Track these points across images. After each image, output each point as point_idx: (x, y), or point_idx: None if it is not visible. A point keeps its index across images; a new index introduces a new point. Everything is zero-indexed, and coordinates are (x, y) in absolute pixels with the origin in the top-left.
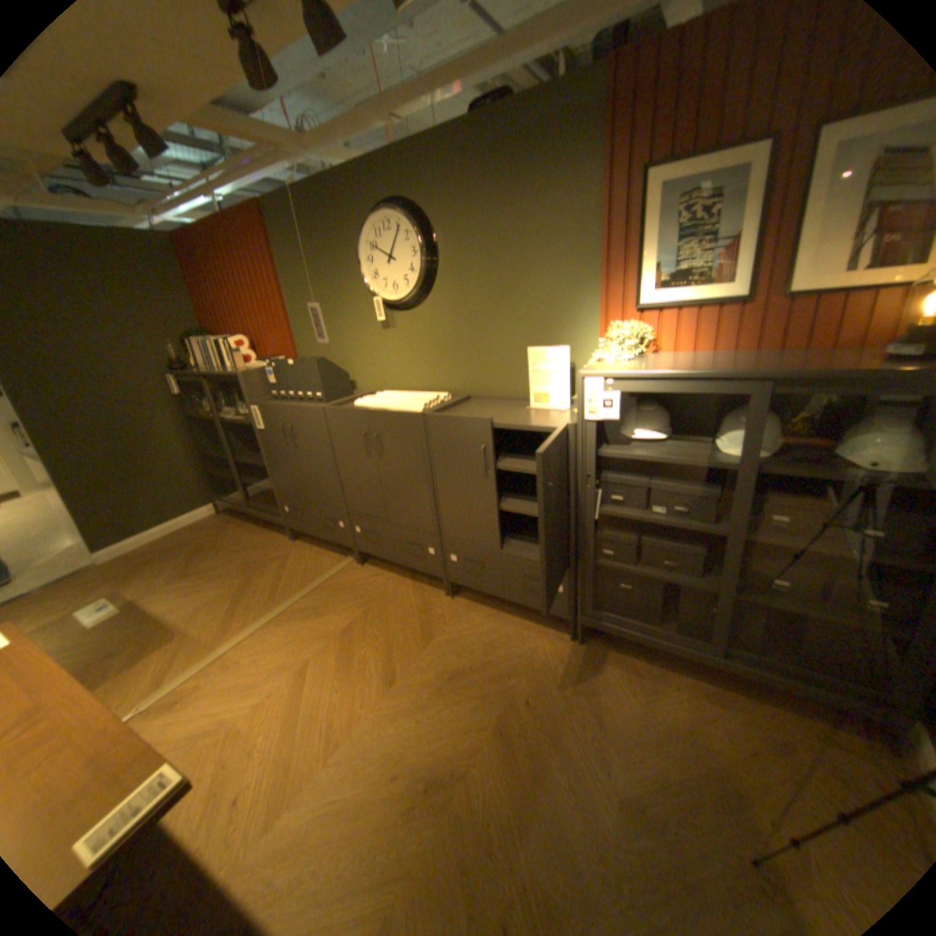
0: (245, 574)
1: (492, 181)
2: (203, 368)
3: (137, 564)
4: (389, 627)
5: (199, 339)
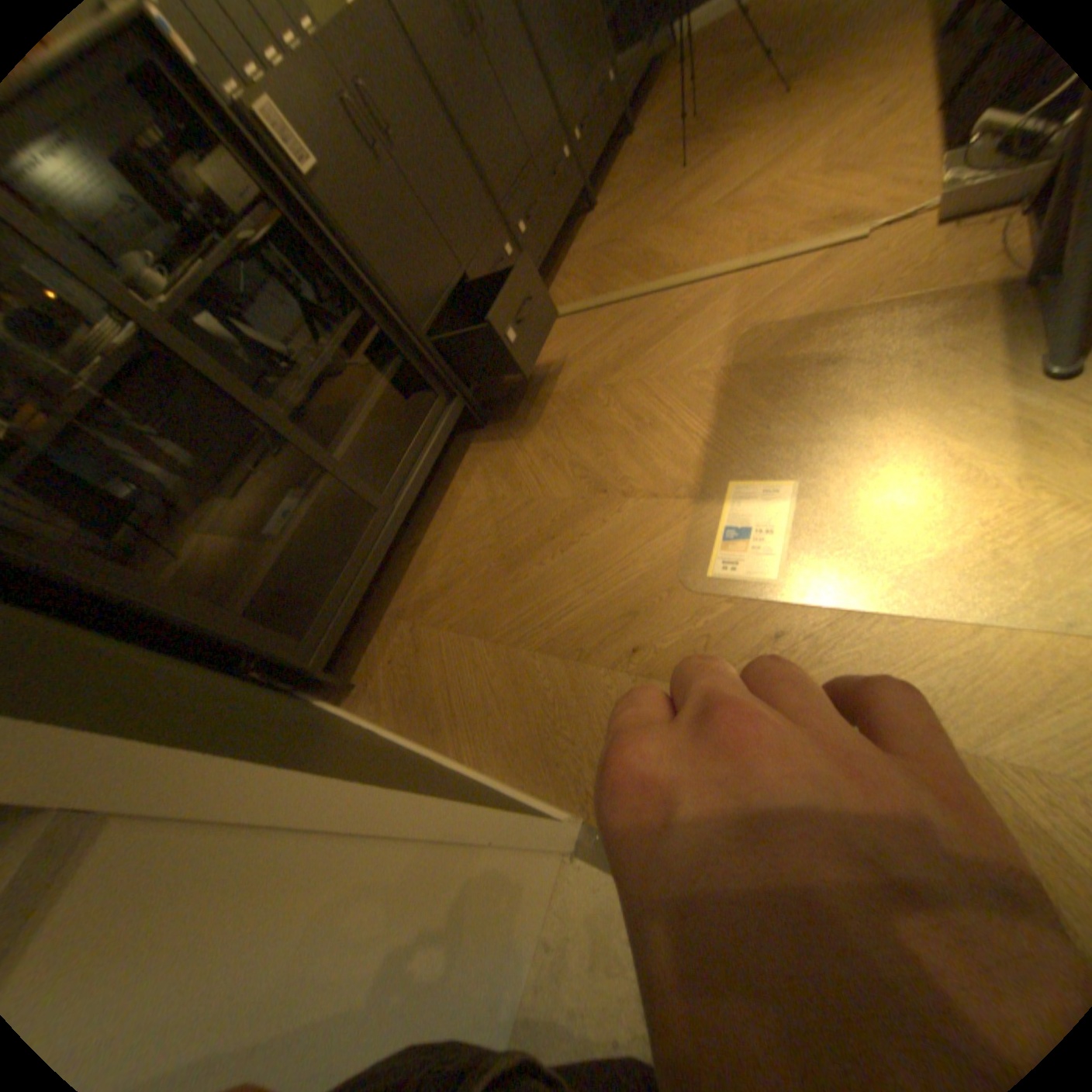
0: (582, 396)
1: None
2: None
3: (572, 657)
4: (649, 199)
5: None
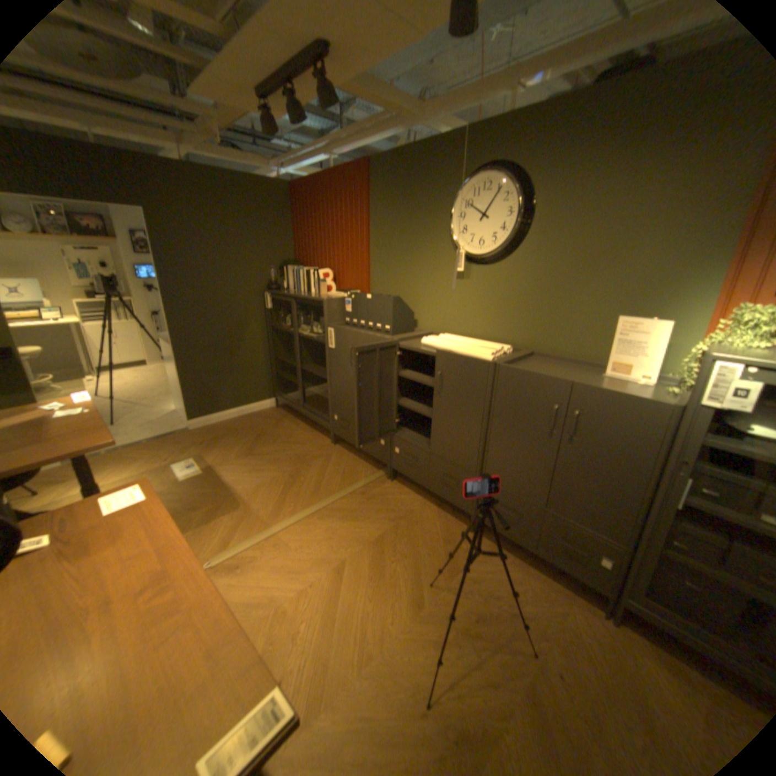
0: (296, 465)
1: (616, 148)
2: (292, 291)
3: (218, 436)
4: (418, 549)
5: (294, 268)
